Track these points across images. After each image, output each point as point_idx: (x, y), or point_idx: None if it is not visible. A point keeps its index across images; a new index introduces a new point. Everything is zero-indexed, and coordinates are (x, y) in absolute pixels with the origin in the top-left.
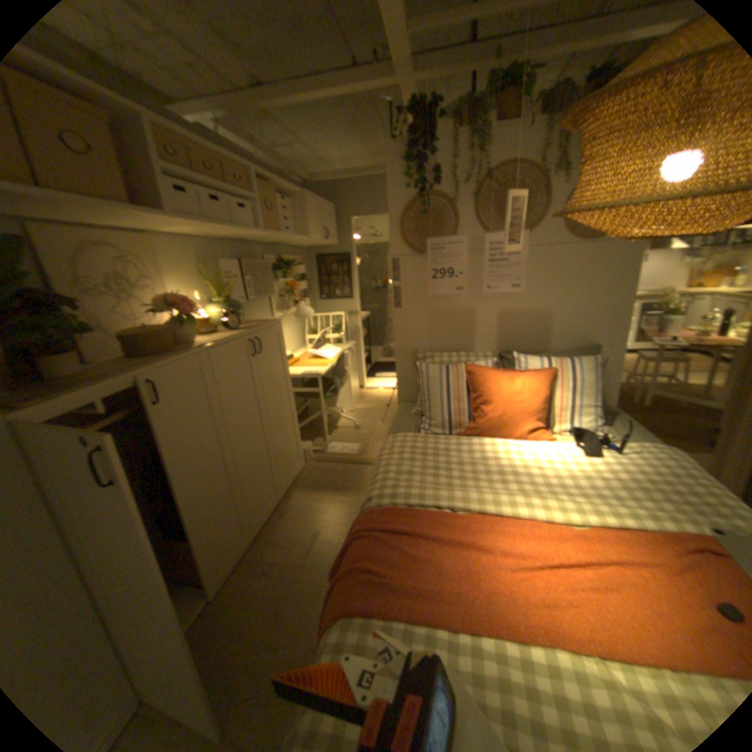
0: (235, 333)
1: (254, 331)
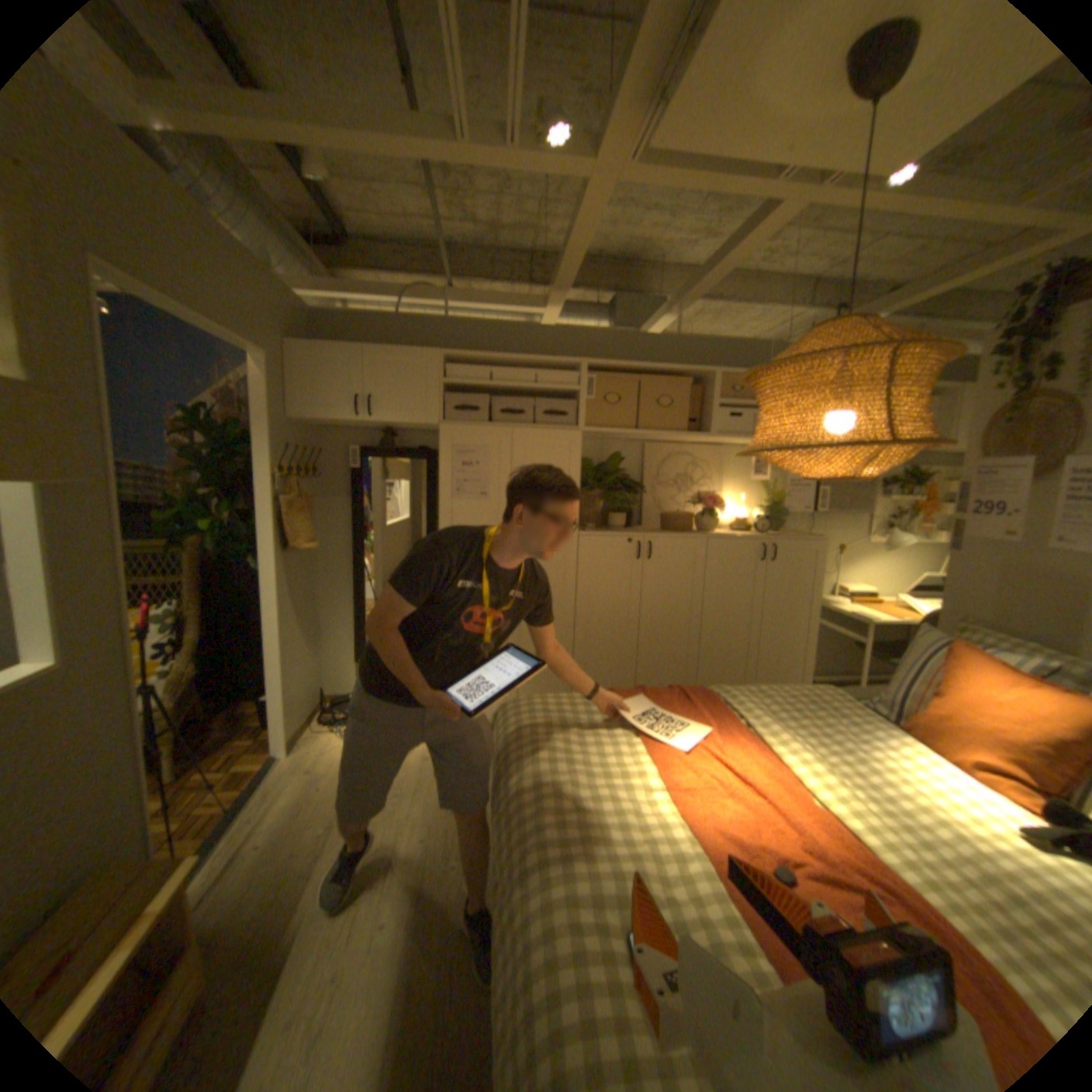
0: (748, 536)
1: (776, 541)
